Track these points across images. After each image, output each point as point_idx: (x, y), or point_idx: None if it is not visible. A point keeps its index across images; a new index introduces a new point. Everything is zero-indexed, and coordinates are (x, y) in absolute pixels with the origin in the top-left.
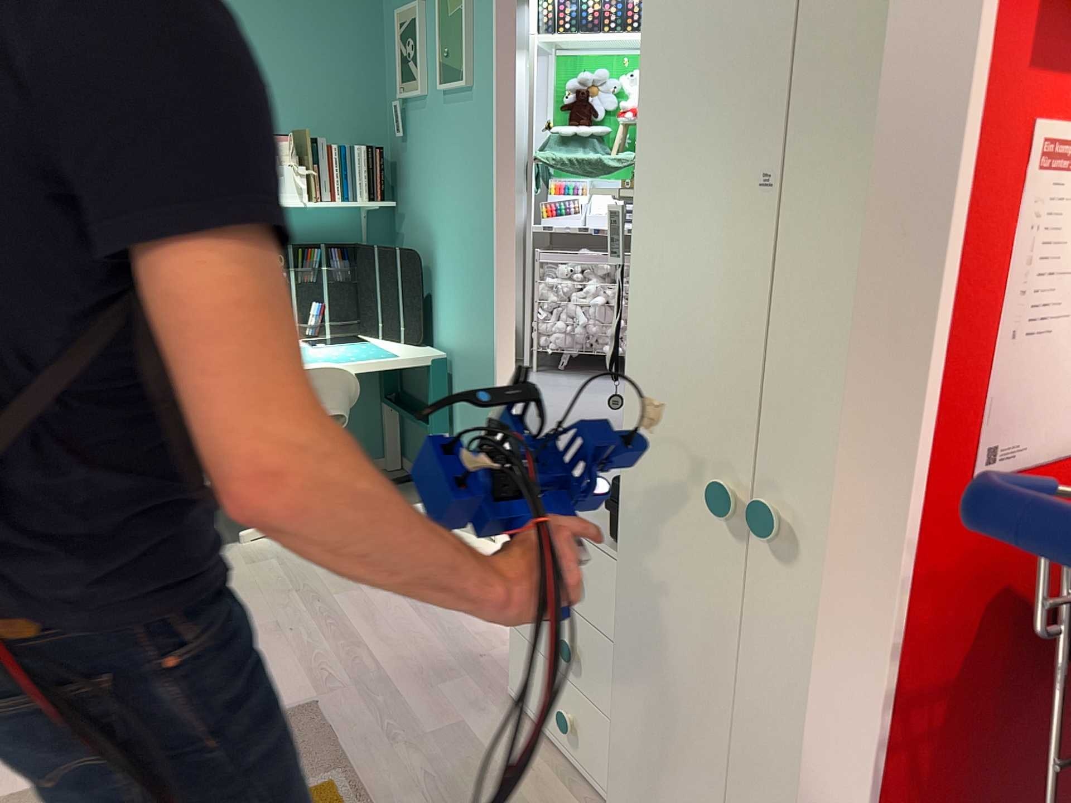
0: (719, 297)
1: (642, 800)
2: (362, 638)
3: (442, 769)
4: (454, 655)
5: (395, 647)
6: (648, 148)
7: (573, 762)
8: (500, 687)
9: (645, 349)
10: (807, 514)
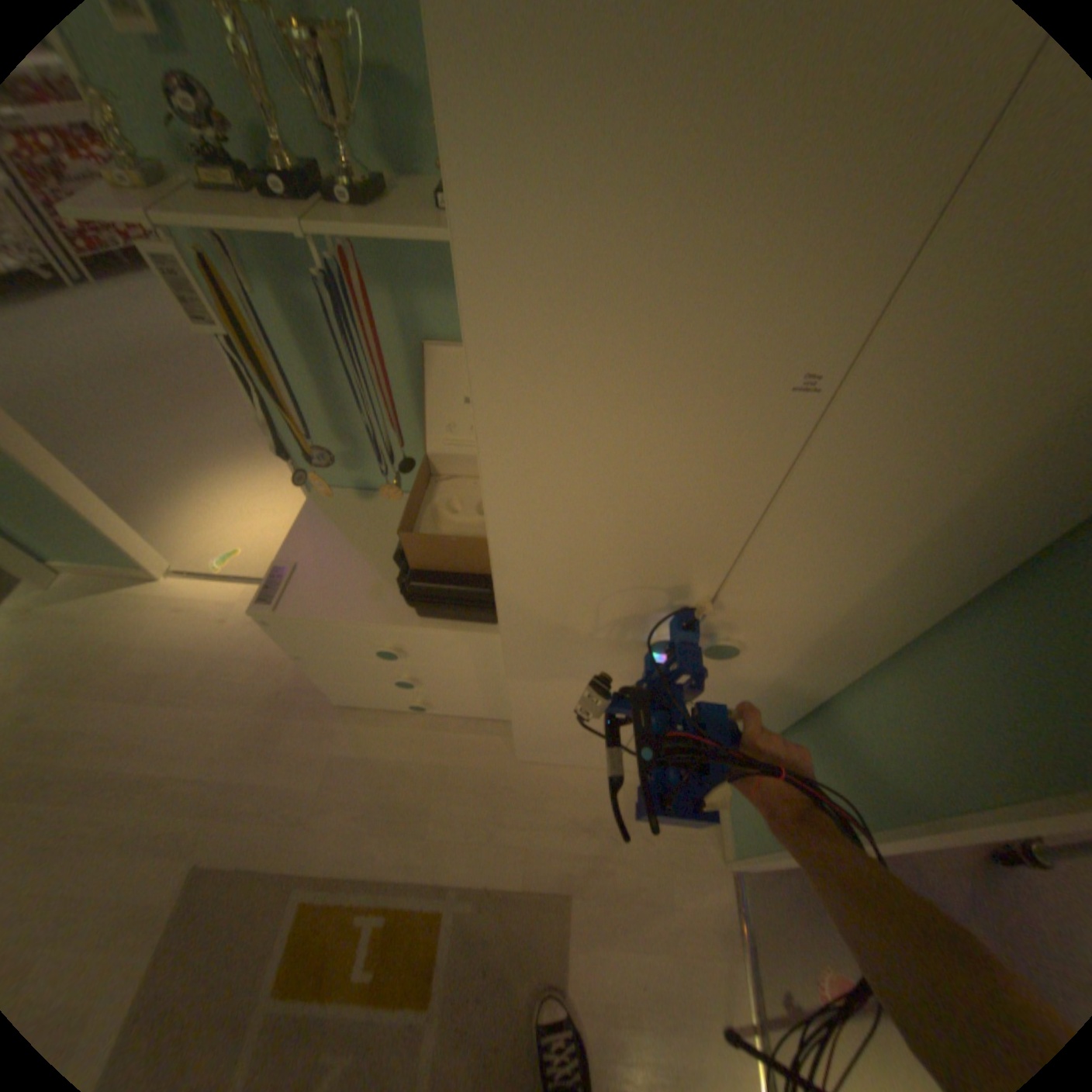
0: (674, 516)
1: (550, 741)
2: (153, 774)
3: (359, 803)
4: (255, 713)
5: (195, 752)
6: (469, 301)
7: (428, 712)
8: (321, 705)
9: (530, 560)
10: (758, 637)
